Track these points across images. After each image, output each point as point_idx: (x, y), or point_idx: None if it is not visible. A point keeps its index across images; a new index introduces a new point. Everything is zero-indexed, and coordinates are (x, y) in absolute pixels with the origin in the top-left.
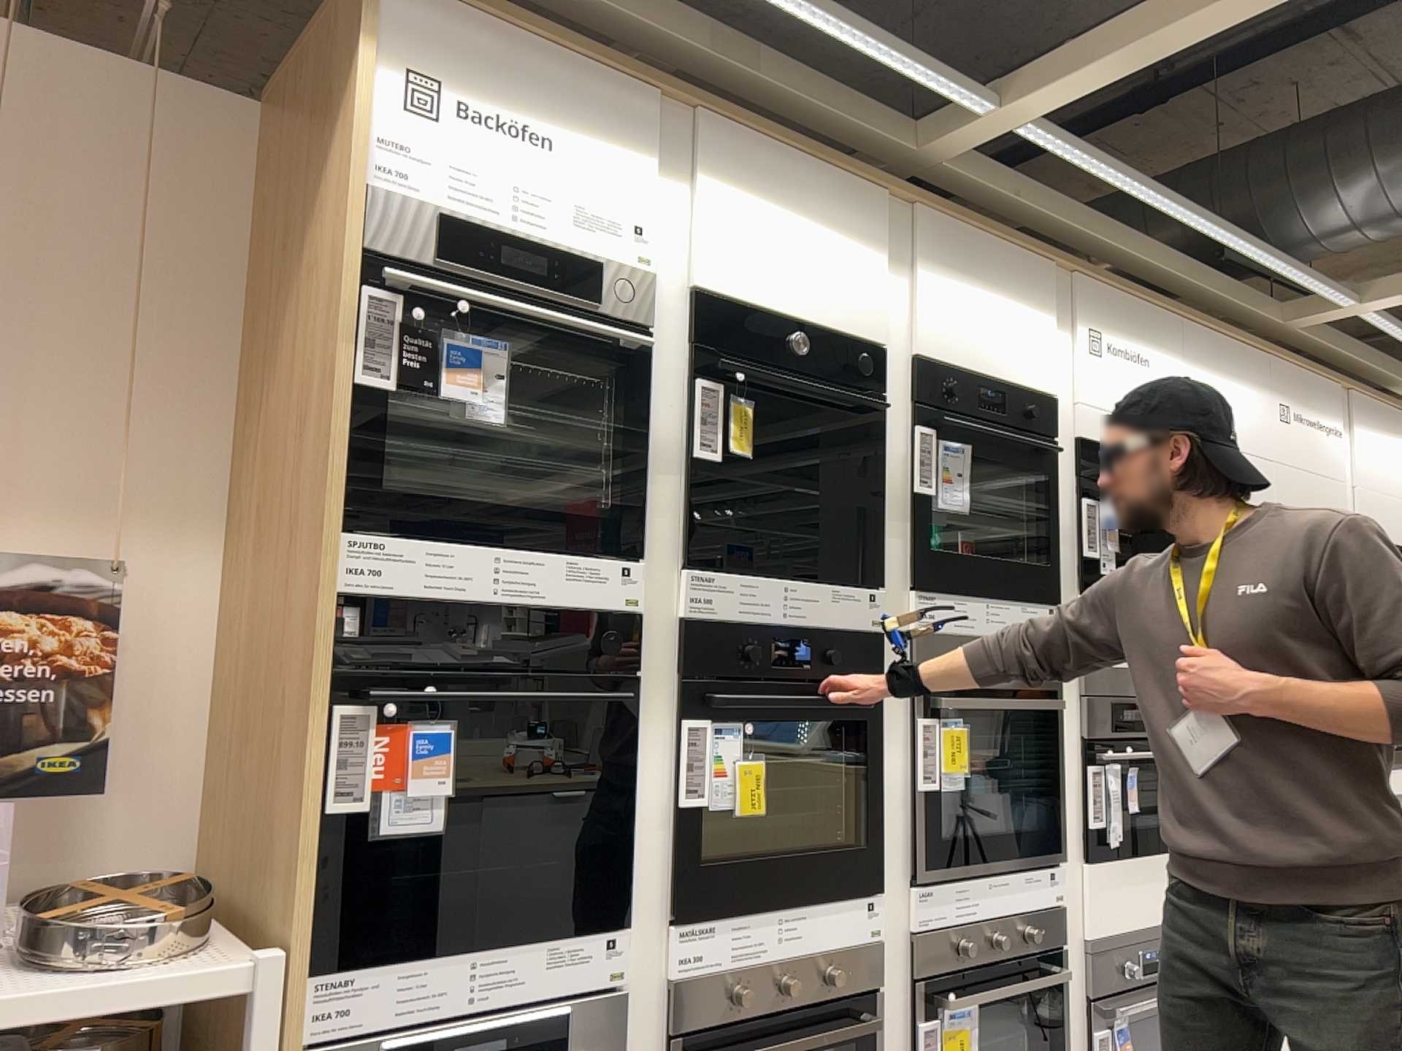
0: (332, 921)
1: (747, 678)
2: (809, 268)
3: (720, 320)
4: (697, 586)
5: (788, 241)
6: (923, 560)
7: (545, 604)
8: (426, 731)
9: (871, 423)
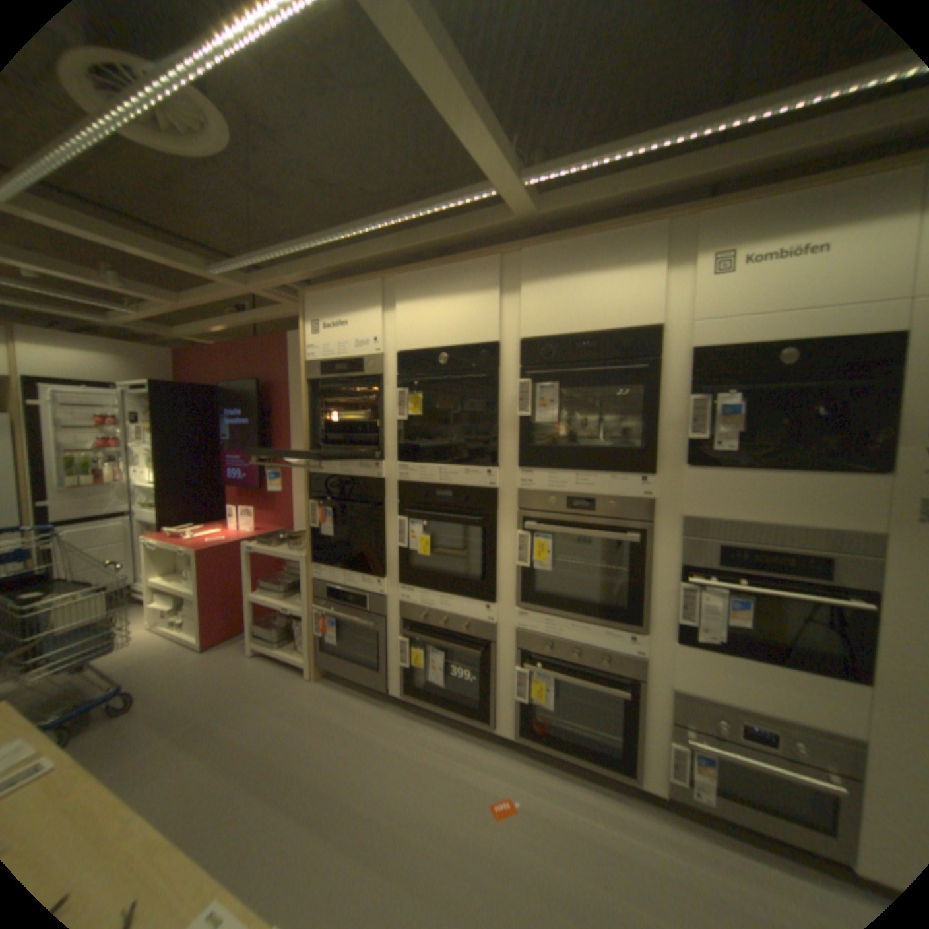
0: (309, 558)
1: (426, 508)
2: (451, 314)
3: (408, 358)
4: (400, 471)
5: (438, 305)
6: (533, 453)
7: (353, 478)
8: (322, 514)
9: (495, 383)
